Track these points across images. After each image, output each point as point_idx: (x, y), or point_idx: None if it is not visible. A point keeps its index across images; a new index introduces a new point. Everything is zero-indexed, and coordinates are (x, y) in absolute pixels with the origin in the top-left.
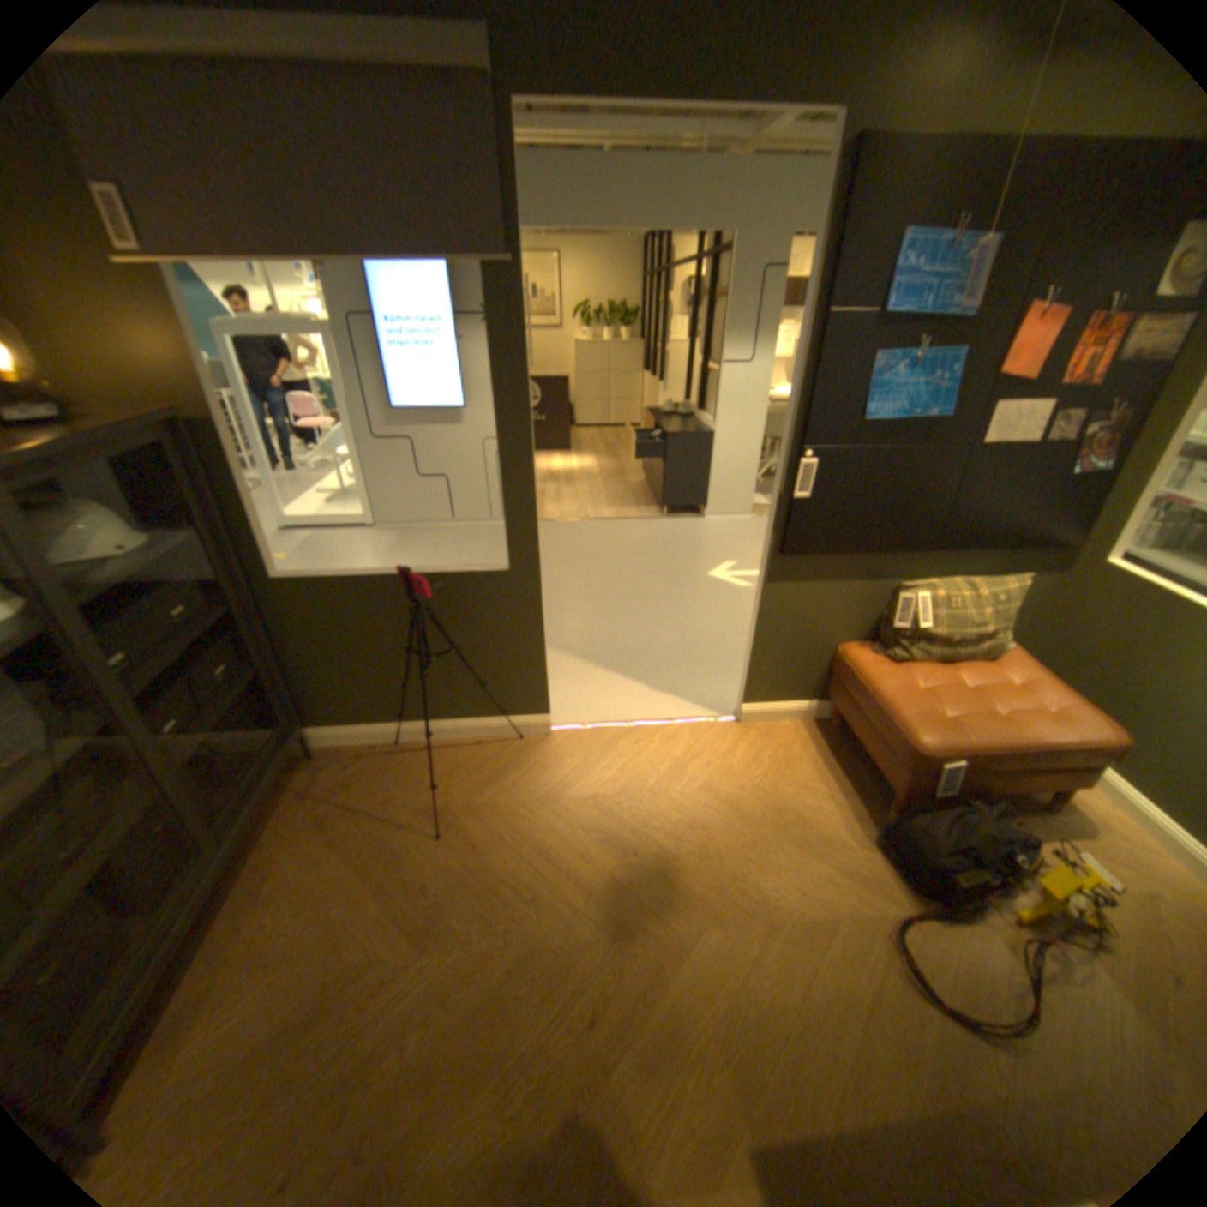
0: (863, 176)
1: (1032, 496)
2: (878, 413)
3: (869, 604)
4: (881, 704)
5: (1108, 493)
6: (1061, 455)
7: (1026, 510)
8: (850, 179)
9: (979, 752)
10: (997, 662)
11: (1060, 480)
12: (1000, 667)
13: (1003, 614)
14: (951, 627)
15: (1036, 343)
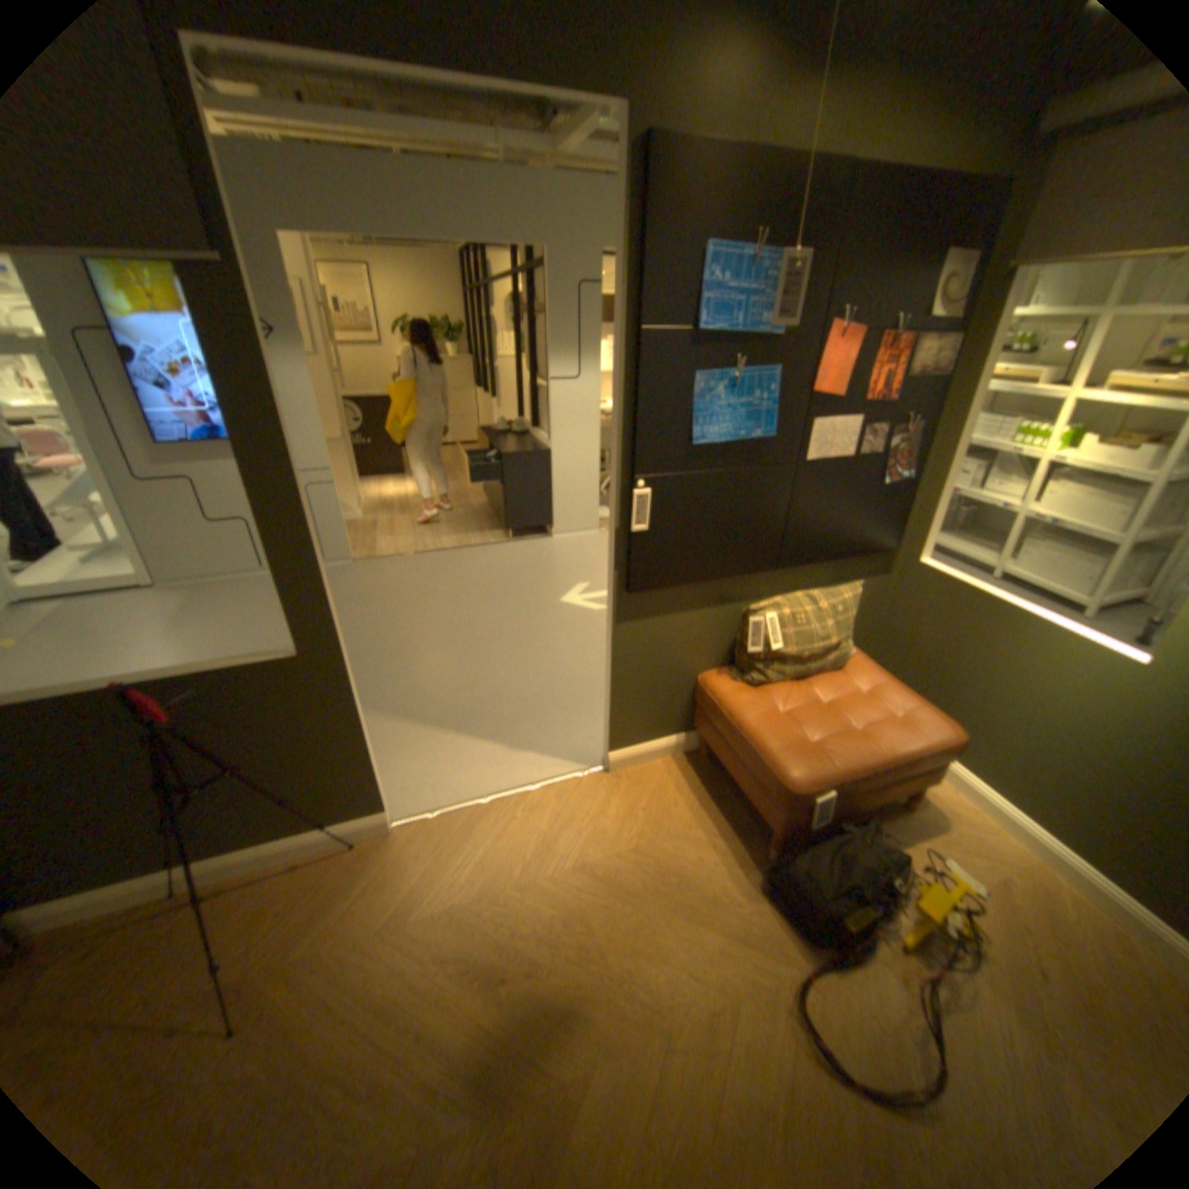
0: (655, 180)
1: (852, 508)
2: (704, 436)
3: (720, 629)
4: (746, 738)
5: (912, 499)
6: (871, 467)
7: (848, 521)
8: (642, 182)
9: (844, 778)
10: (842, 670)
11: (873, 490)
12: (846, 676)
13: (842, 624)
14: (799, 644)
15: (840, 361)
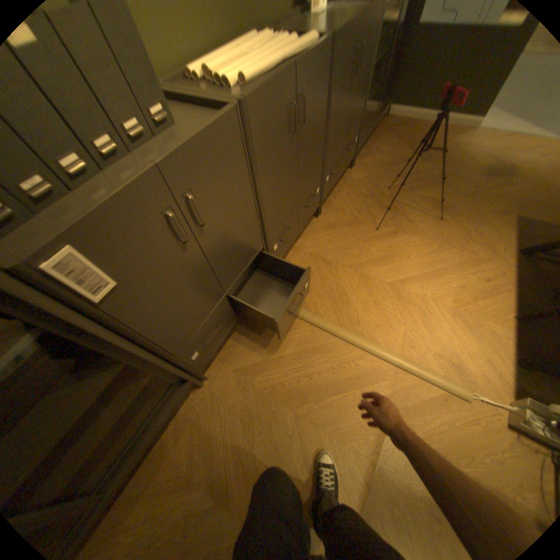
0: None
1: None
2: None
3: None
4: None
5: None
6: None
7: None
8: None
9: None
10: None
11: None
12: None
13: None
14: None
15: None
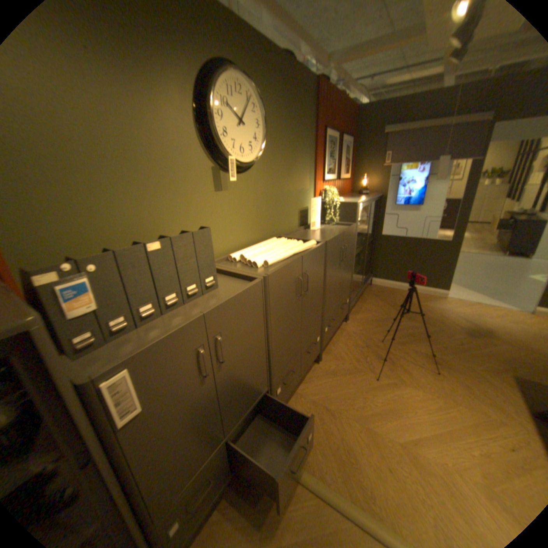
0: None
1: None
2: None
3: None
4: None
5: None
6: None
7: None
8: None
9: None
10: None
11: None
12: None
13: None
14: None
15: None
